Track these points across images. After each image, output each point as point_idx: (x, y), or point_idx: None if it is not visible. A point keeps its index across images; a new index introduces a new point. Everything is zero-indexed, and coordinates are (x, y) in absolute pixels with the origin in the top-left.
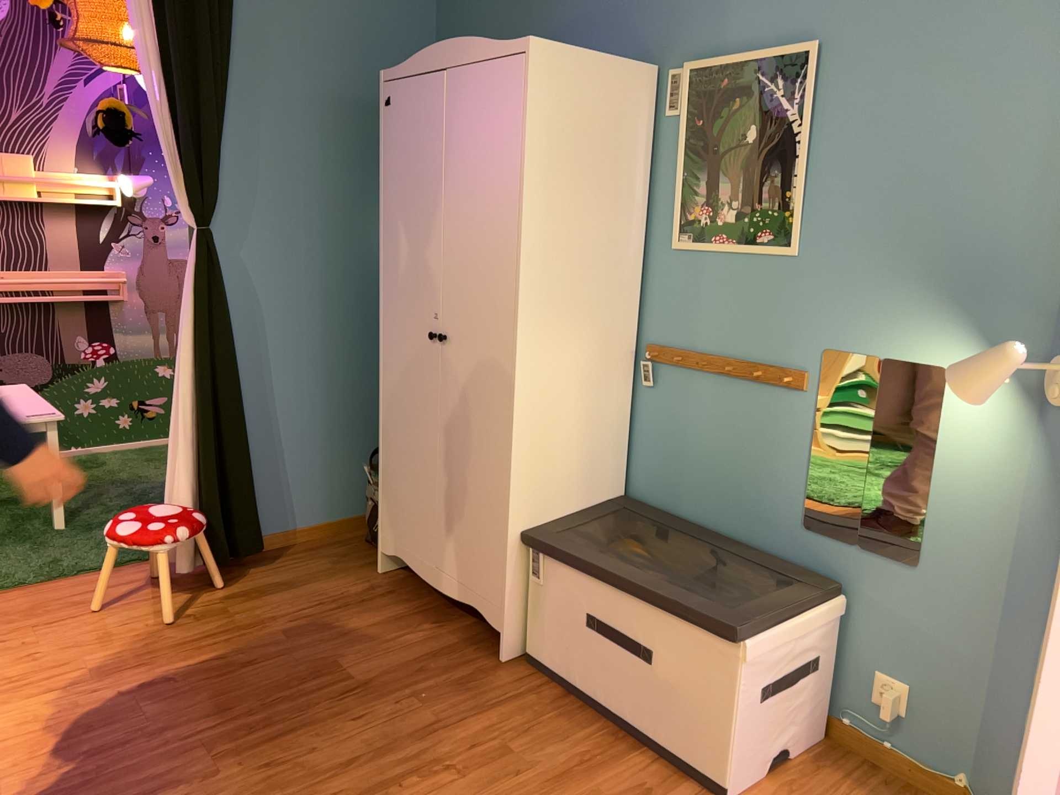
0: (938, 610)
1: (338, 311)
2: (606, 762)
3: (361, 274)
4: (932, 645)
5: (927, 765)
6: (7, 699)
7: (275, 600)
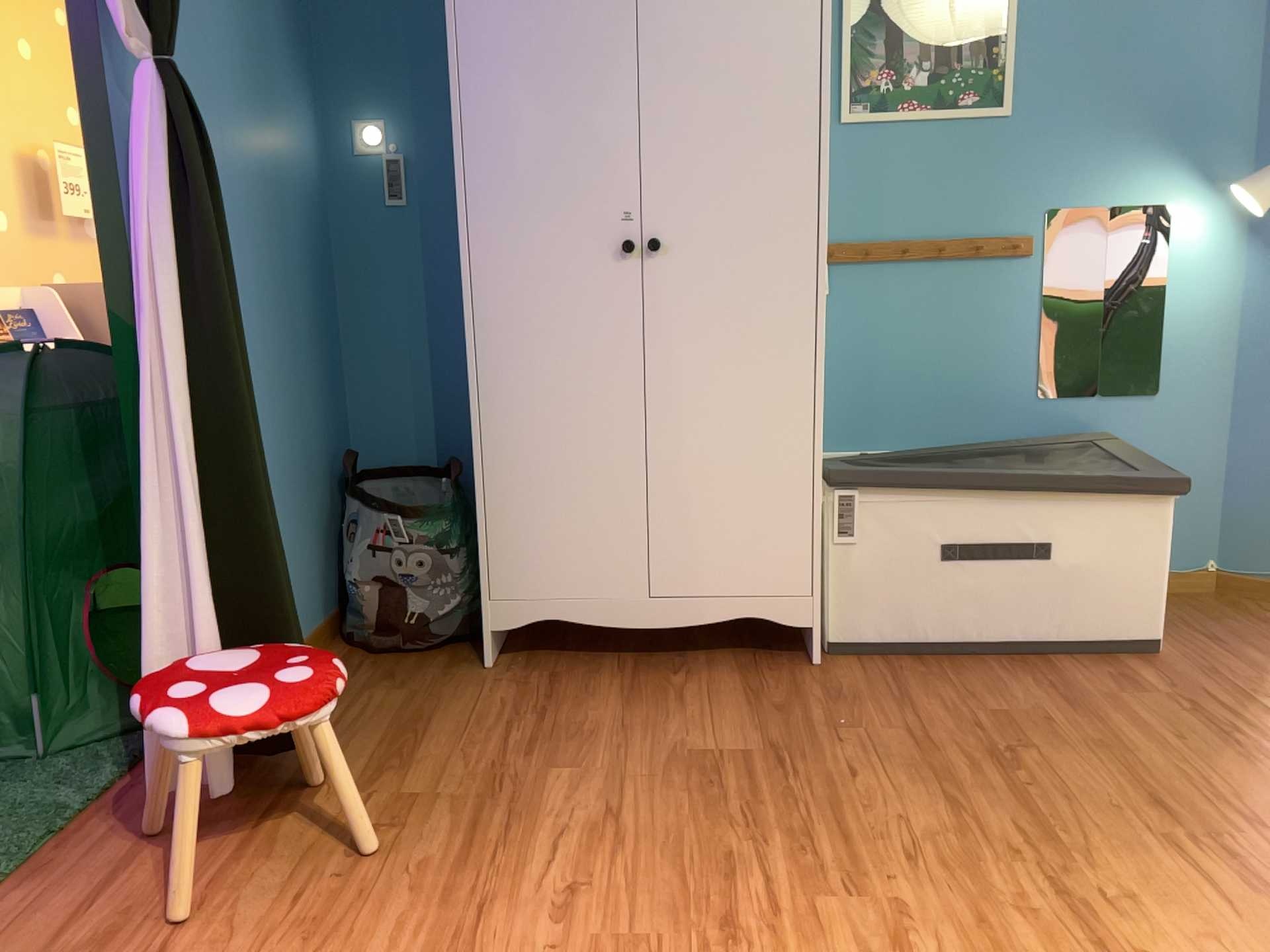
0: (1180, 427)
1: (269, 265)
2: (1057, 678)
3: (282, 201)
4: (1177, 461)
5: (1182, 570)
6: None
7: (439, 751)
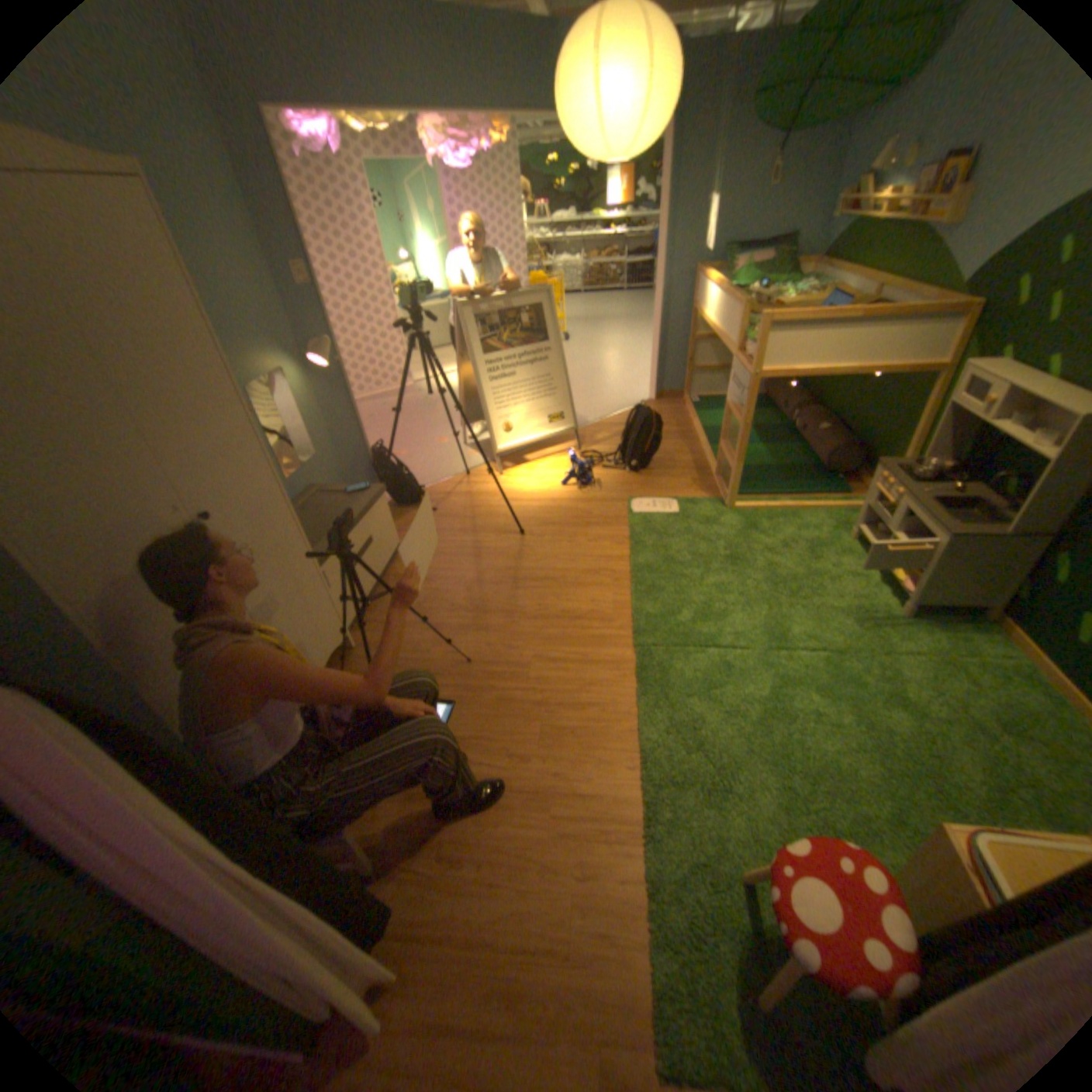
0: (324, 463)
1: None
2: None
3: None
4: (329, 477)
5: None
6: (608, 809)
7: (362, 834)
